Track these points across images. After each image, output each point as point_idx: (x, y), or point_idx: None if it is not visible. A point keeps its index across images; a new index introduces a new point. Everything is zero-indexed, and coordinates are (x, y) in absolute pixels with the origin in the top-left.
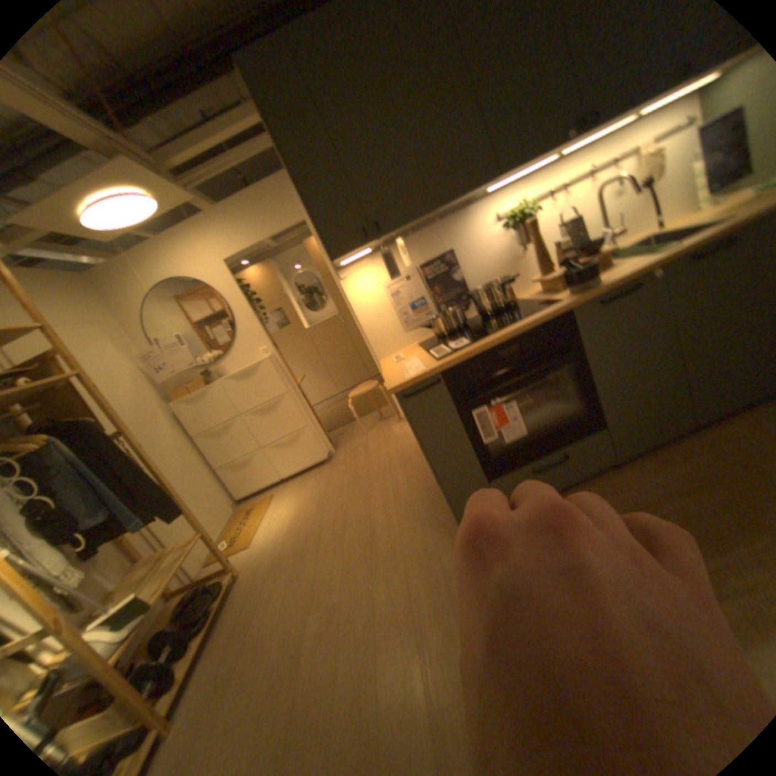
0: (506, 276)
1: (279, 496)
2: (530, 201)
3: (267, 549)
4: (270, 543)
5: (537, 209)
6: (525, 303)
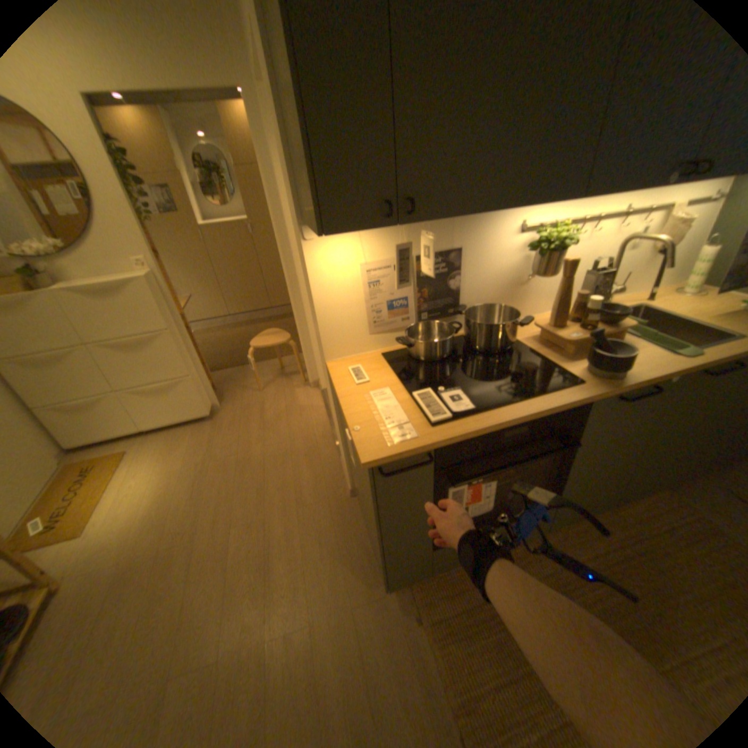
0: (510, 309)
1: (134, 459)
2: (571, 231)
3: (109, 548)
4: (115, 539)
5: (569, 241)
6: (529, 359)
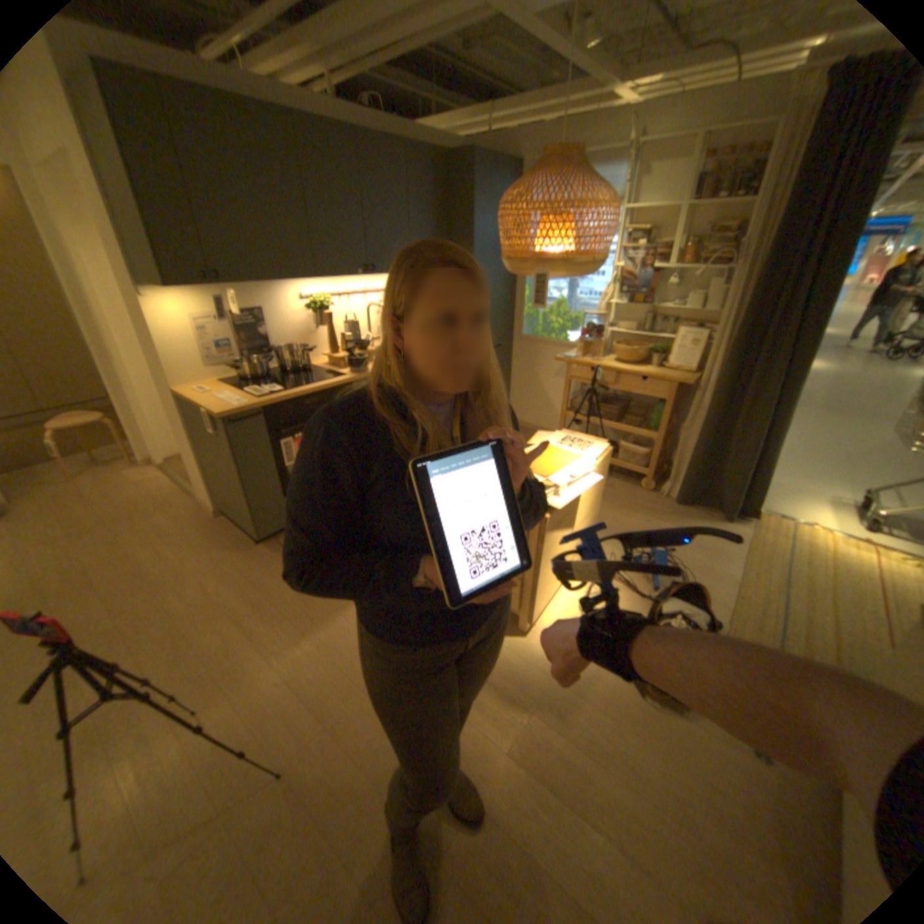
0: (304, 347)
1: None
2: (327, 299)
3: None
4: None
5: (330, 306)
6: (319, 372)
